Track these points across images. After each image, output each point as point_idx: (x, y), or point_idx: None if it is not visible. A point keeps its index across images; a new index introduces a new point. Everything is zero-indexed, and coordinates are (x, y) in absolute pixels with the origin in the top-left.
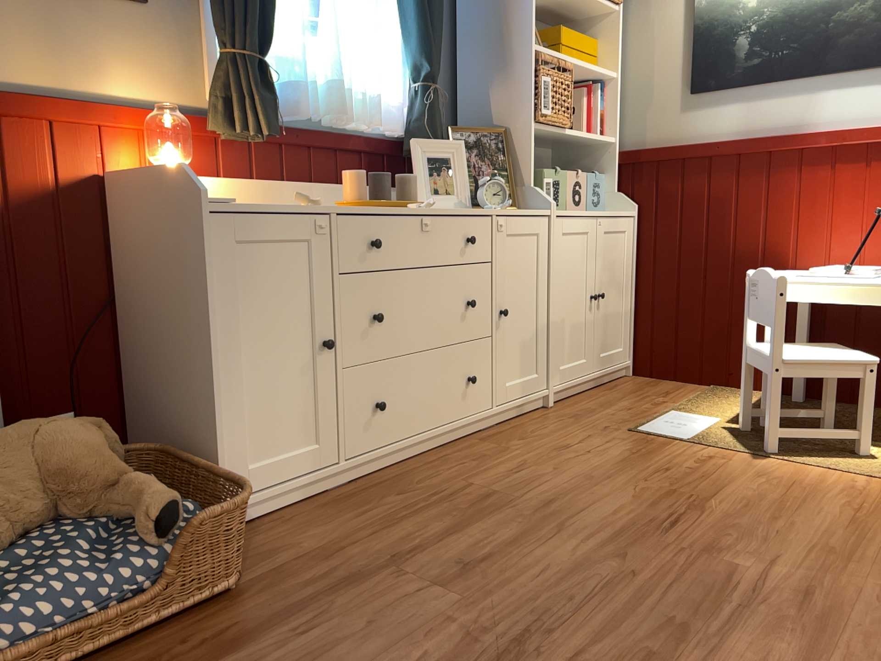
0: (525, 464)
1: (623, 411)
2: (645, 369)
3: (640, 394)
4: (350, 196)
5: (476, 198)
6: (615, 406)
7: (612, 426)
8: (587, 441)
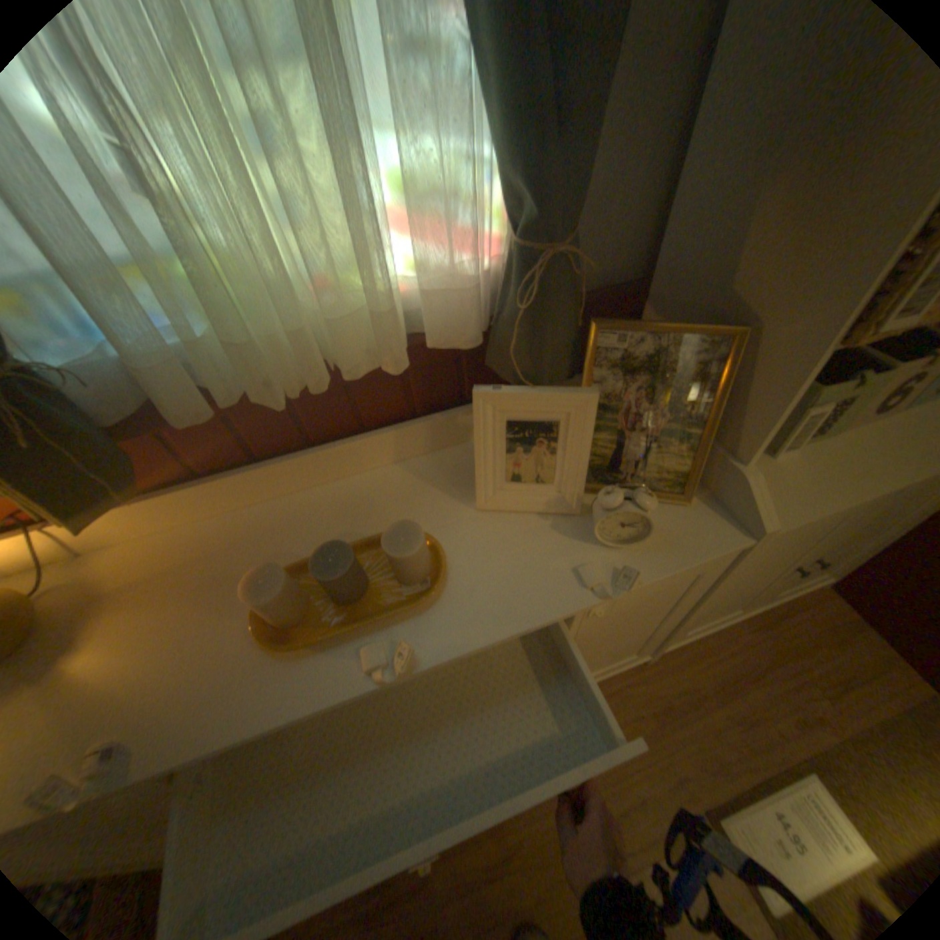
0: (516, 856)
1: (739, 730)
2: (854, 597)
3: (804, 668)
4: (268, 611)
5: (594, 506)
6: (739, 704)
7: (694, 784)
8: (631, 821)
